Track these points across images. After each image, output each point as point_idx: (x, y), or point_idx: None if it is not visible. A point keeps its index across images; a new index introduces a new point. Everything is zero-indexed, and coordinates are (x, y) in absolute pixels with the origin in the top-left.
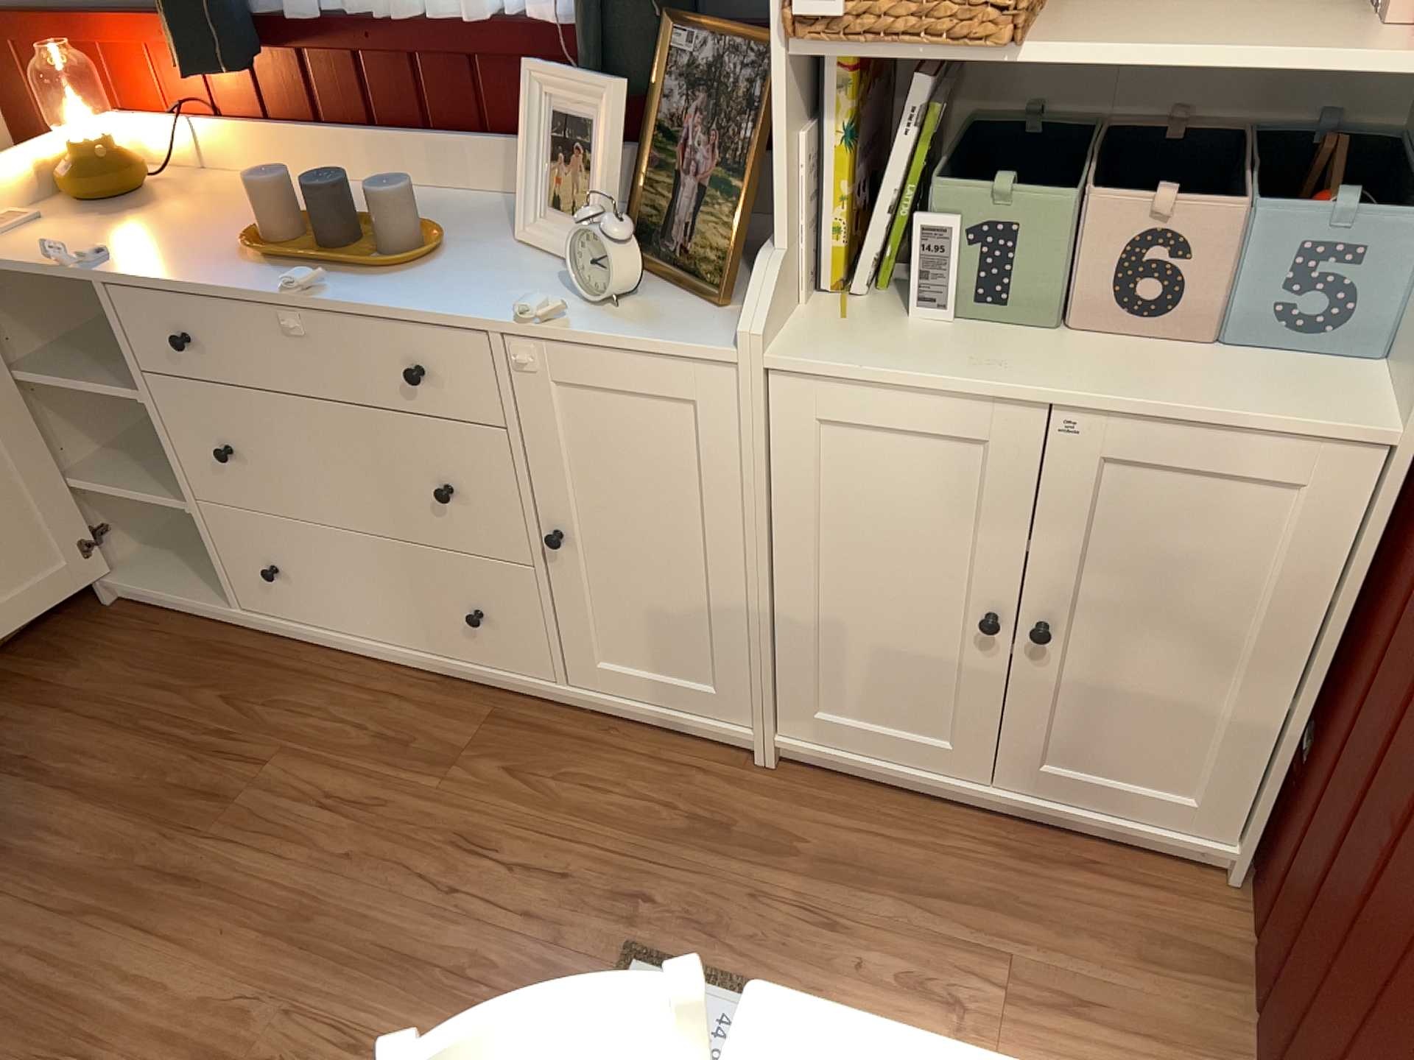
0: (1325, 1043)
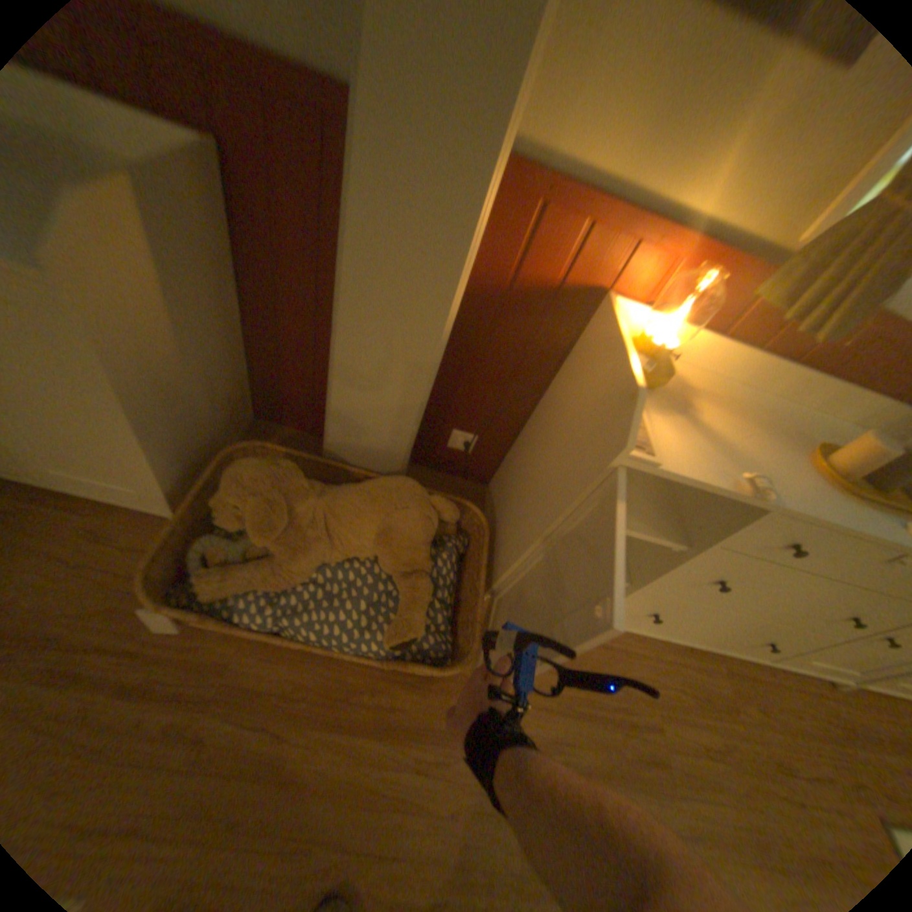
0: None
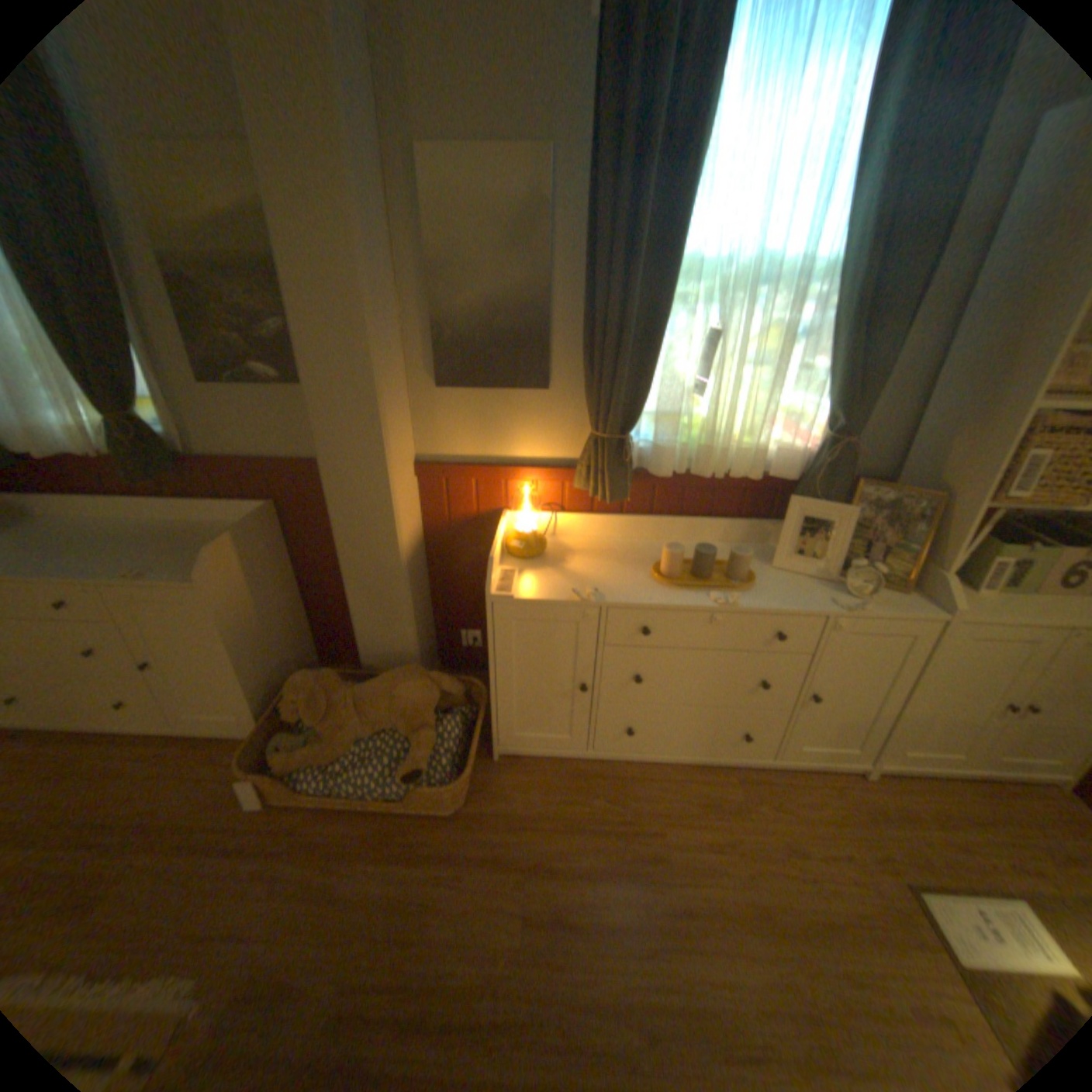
0: None
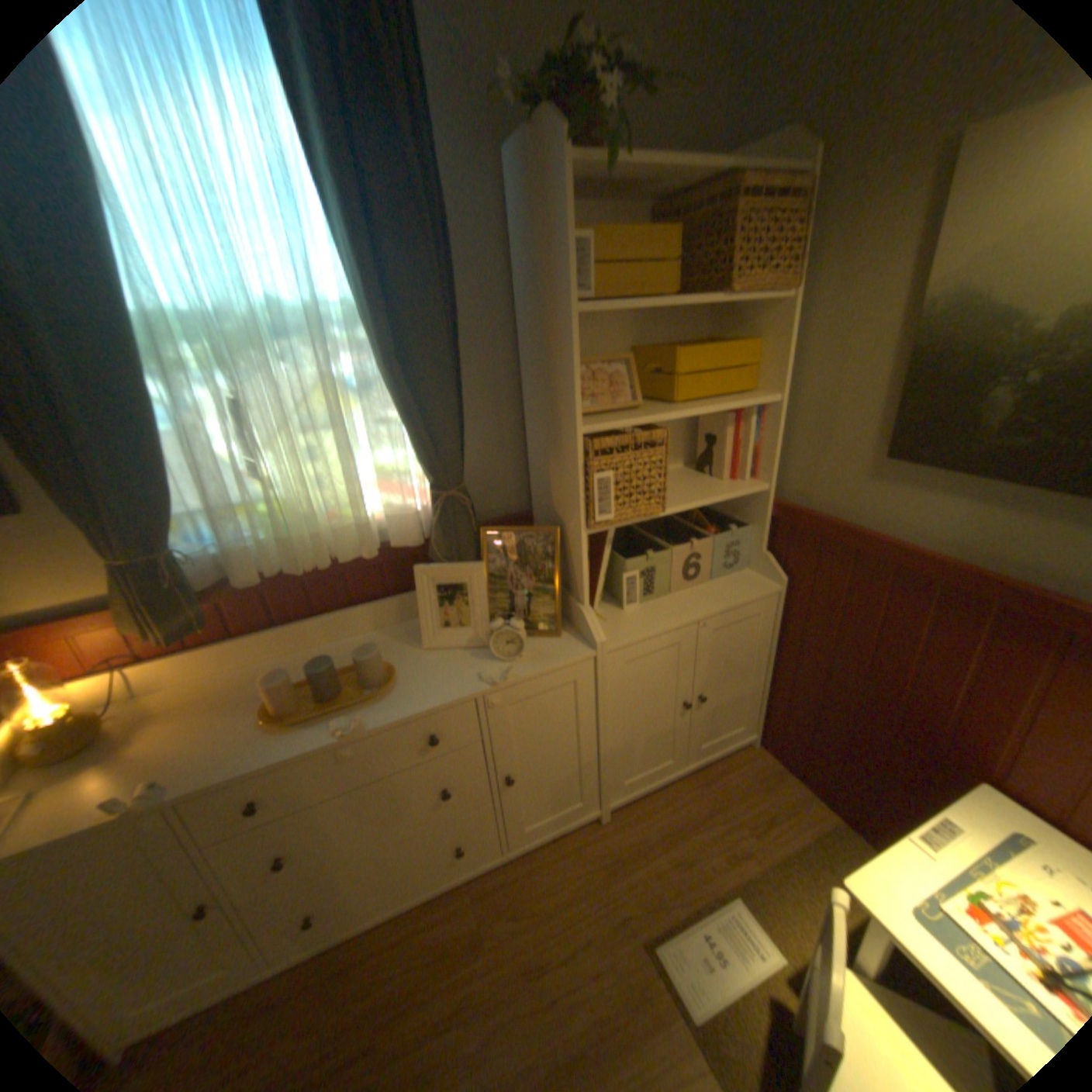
0: (877, 773)
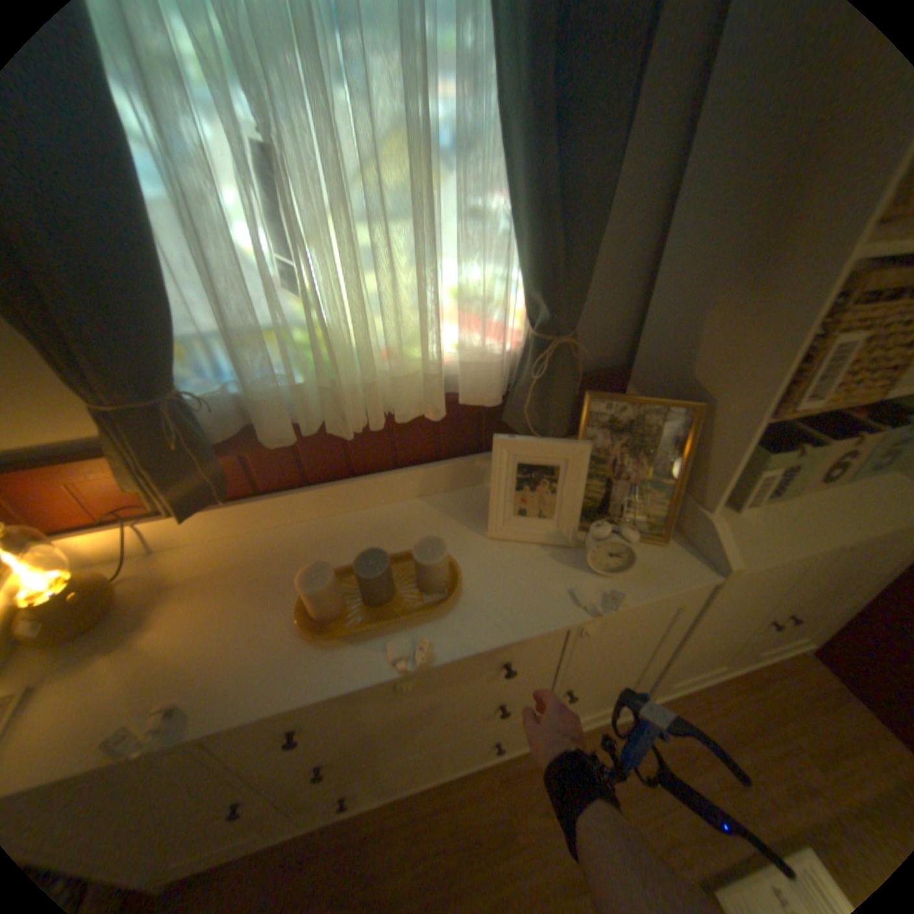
0: None
